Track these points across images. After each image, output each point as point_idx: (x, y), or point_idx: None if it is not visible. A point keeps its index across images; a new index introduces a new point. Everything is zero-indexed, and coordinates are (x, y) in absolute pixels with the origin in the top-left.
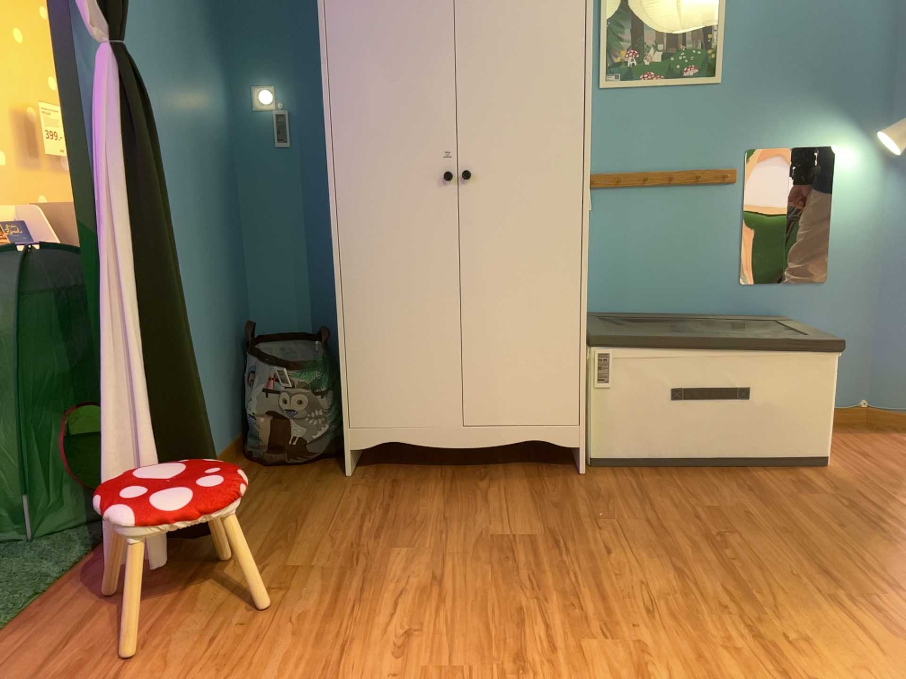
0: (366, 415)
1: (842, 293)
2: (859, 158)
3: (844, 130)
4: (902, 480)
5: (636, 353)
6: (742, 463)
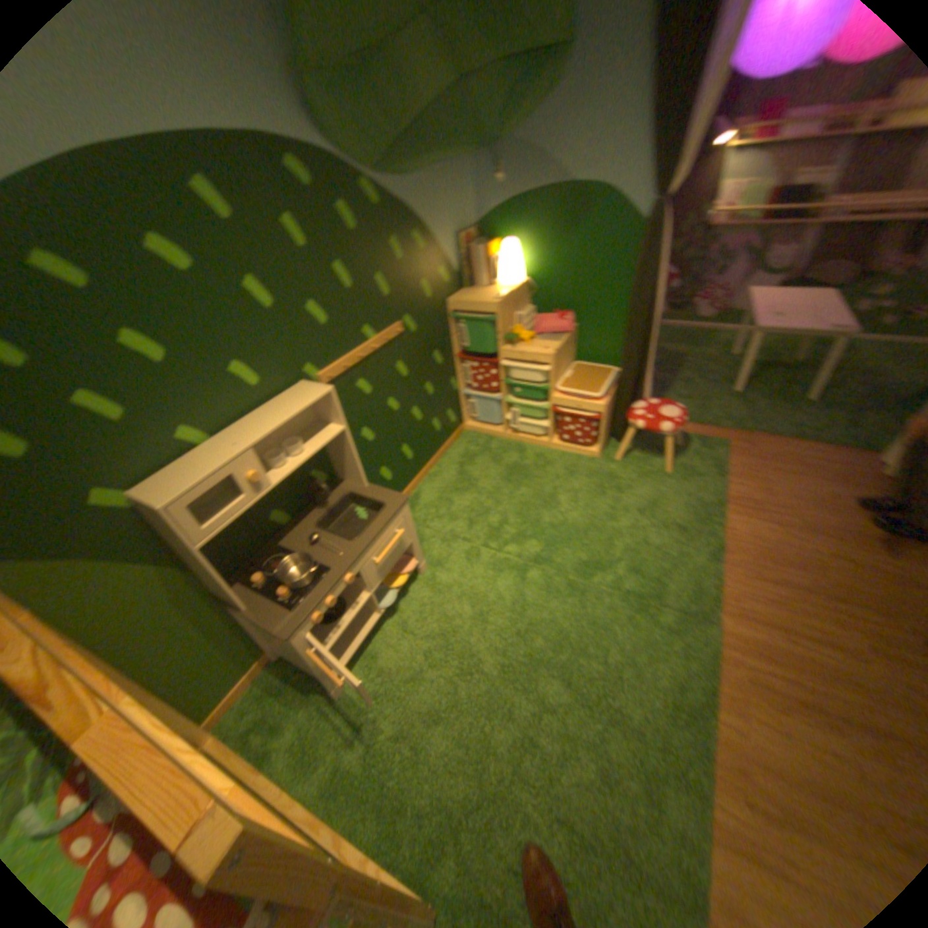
0: None
1: None
2: None
3: None
4: None
5: None
6: None
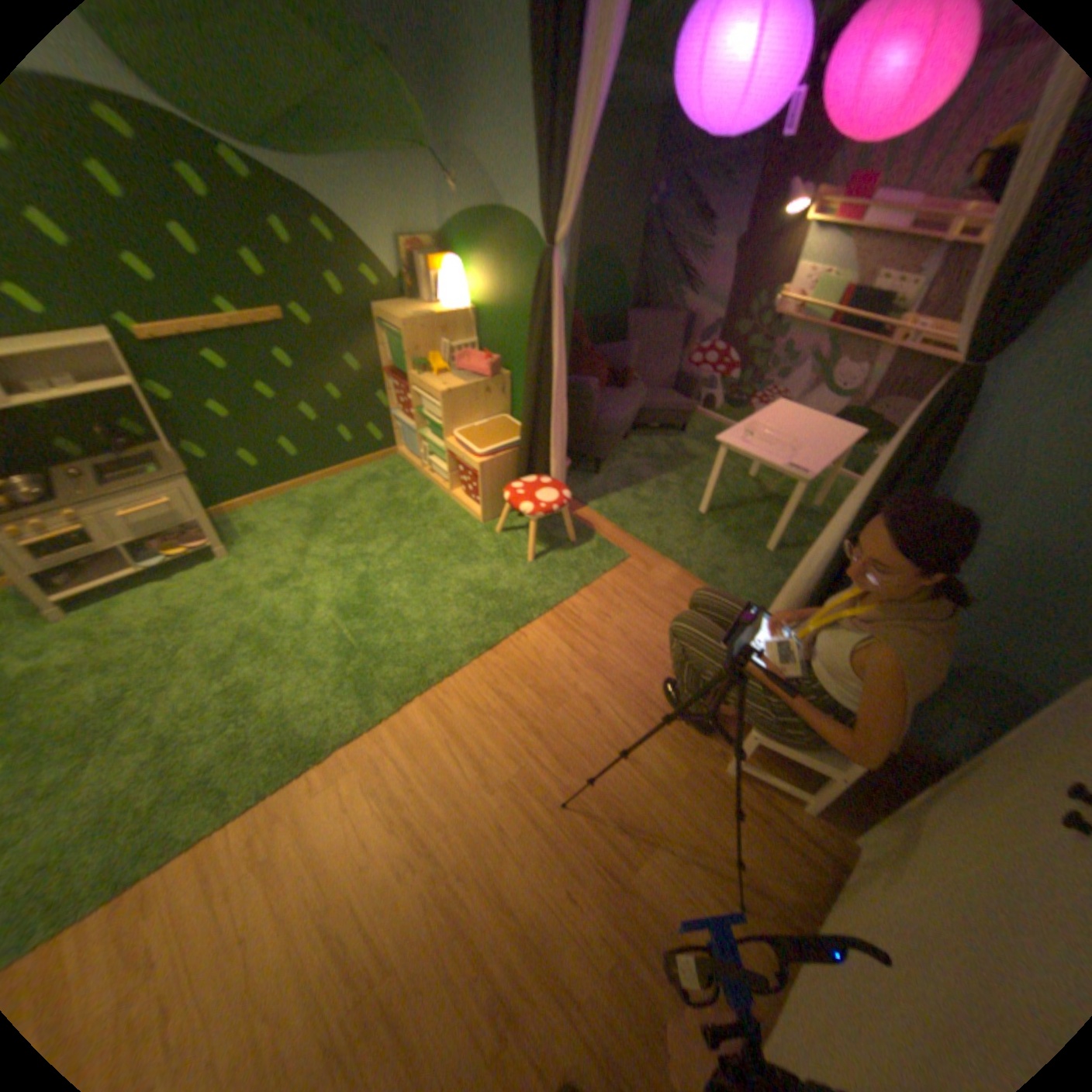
0: (883, 842)
1: None
2: None
3: None
4: None
5: None
6: None
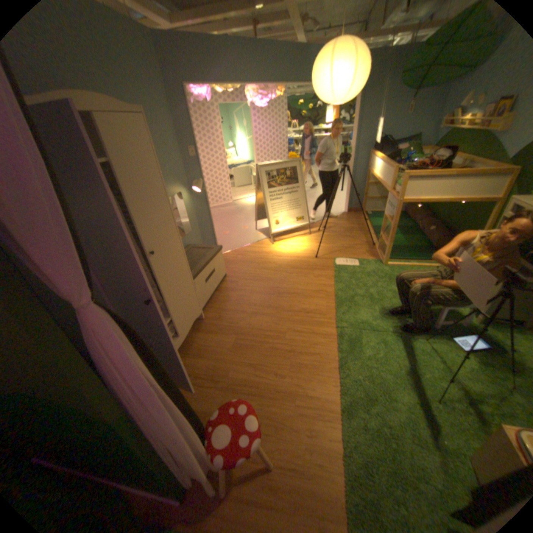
0: None
1: (193, 231)
2: (184, 193)
3: (180, 186)
4: (237, 268)
5: (197, 277)
6: (217, 287)
